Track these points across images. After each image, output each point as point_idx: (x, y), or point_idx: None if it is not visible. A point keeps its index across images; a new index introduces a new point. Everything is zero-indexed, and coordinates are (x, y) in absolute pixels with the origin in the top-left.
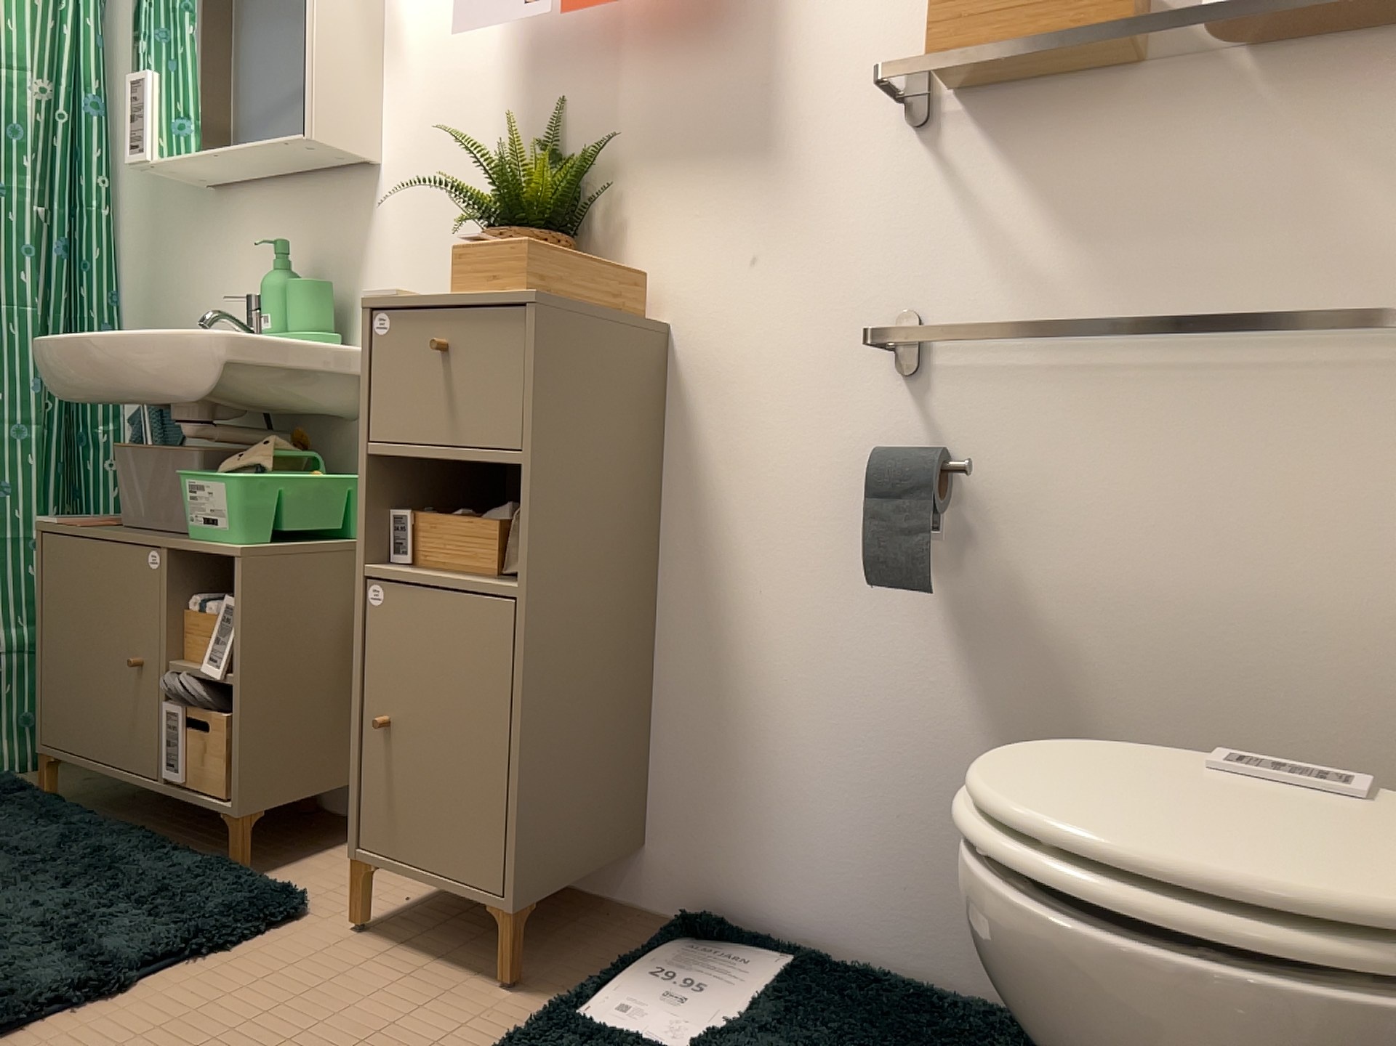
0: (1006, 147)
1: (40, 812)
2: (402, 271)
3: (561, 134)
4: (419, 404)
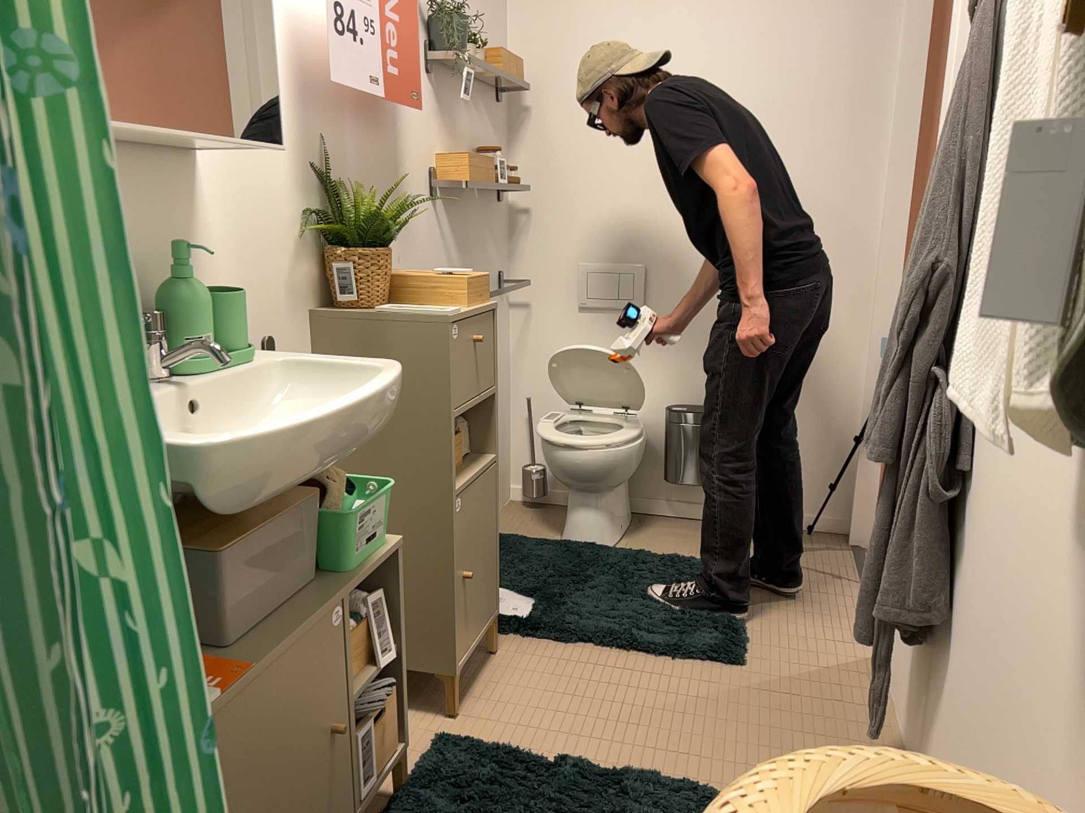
0: (450, 217)
1: None
2: (239, 270)
3: (329, 168)
4: (470, 376)
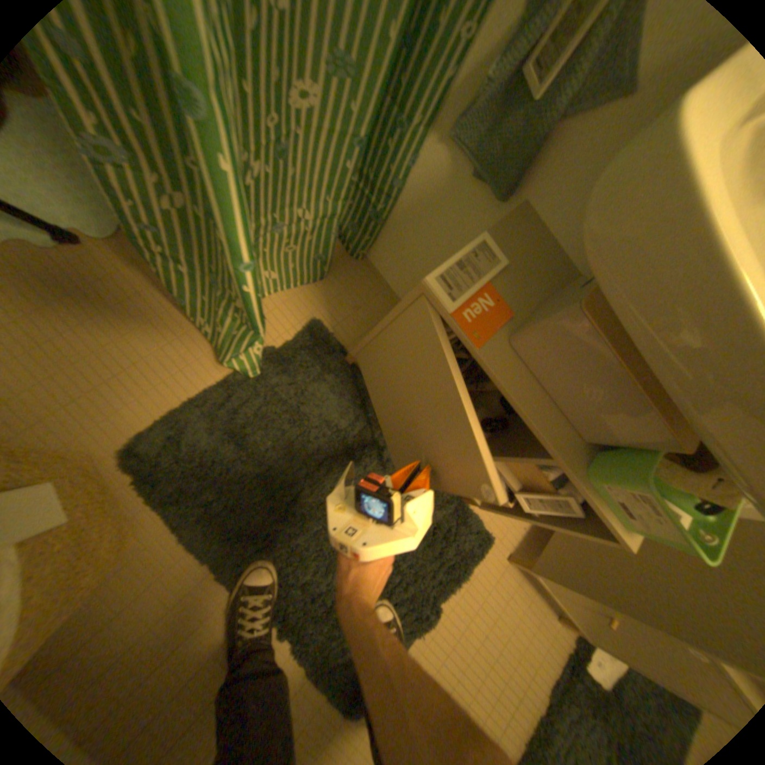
0: None
1: (356, 400)
2: None
3: None
4: None
